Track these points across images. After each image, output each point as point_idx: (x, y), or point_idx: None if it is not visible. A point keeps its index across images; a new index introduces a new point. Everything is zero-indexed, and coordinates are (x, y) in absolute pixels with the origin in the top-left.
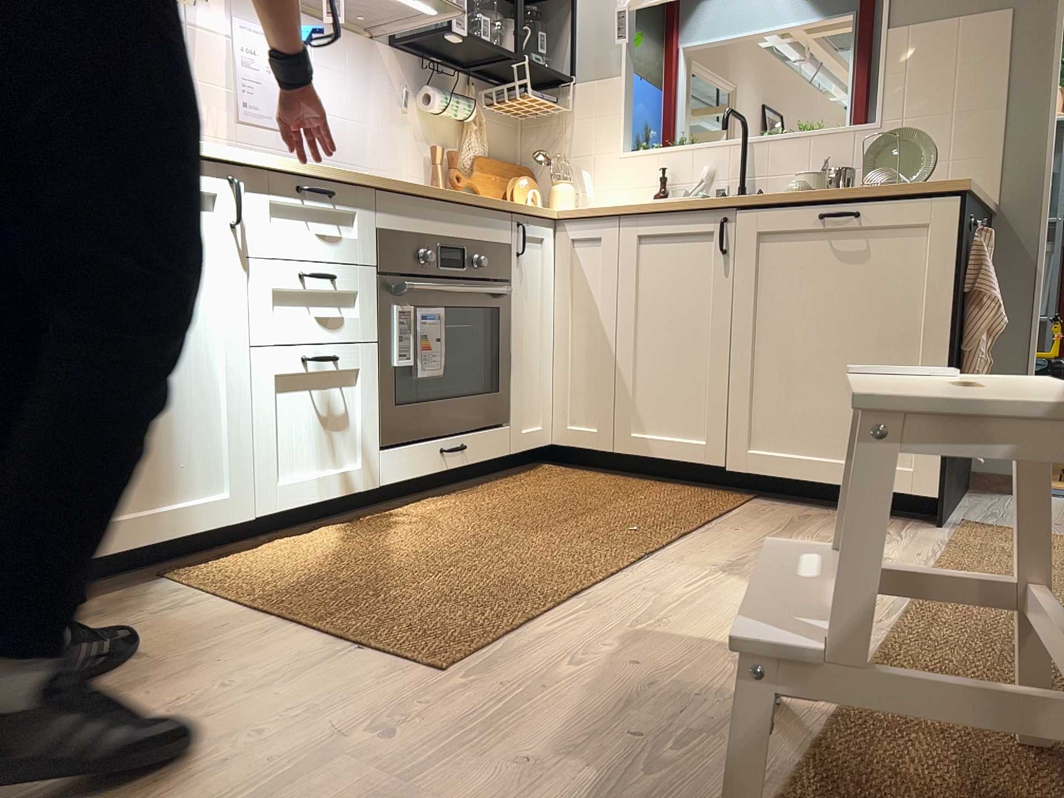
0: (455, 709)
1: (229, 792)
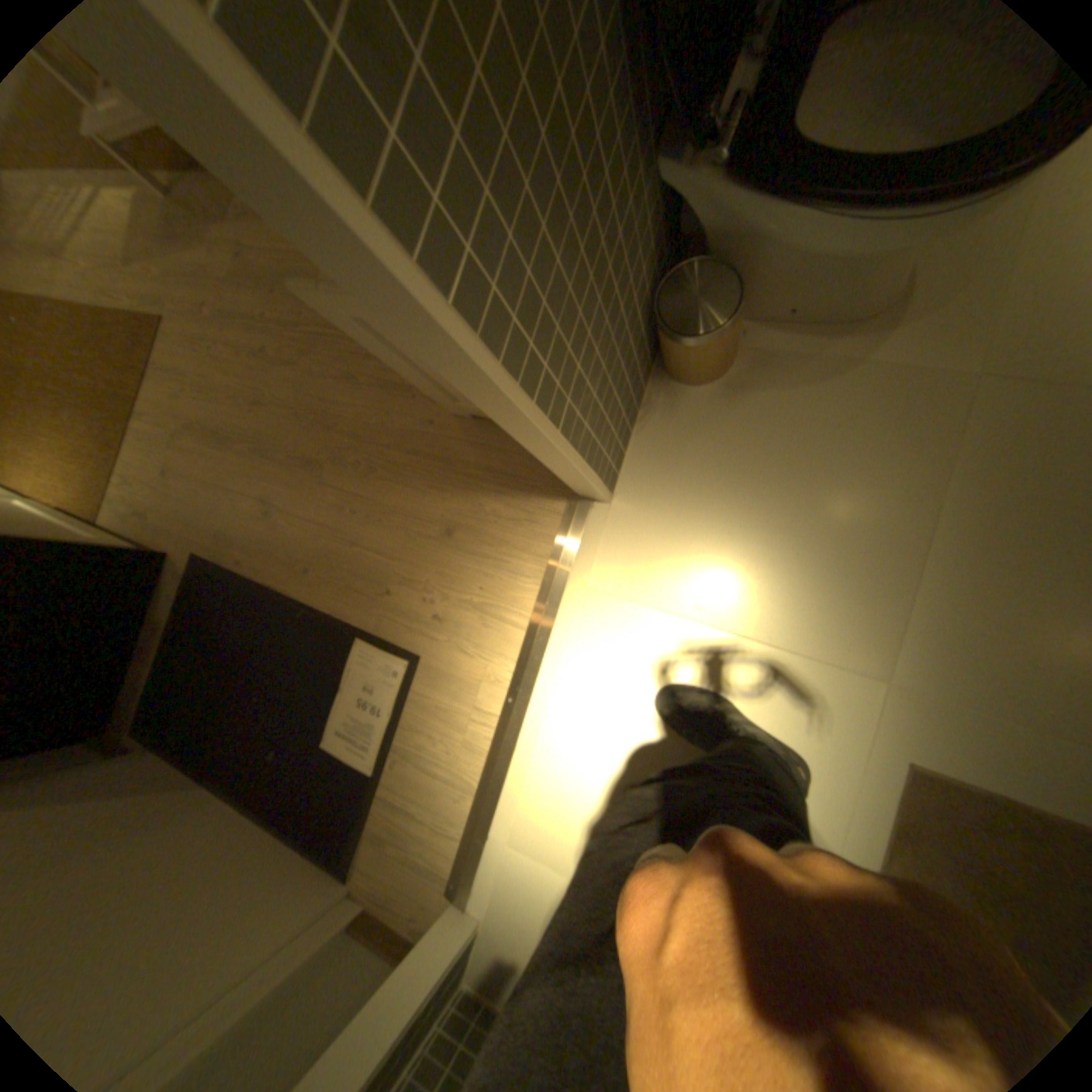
0: (184, 291)
1: (236, 327)
